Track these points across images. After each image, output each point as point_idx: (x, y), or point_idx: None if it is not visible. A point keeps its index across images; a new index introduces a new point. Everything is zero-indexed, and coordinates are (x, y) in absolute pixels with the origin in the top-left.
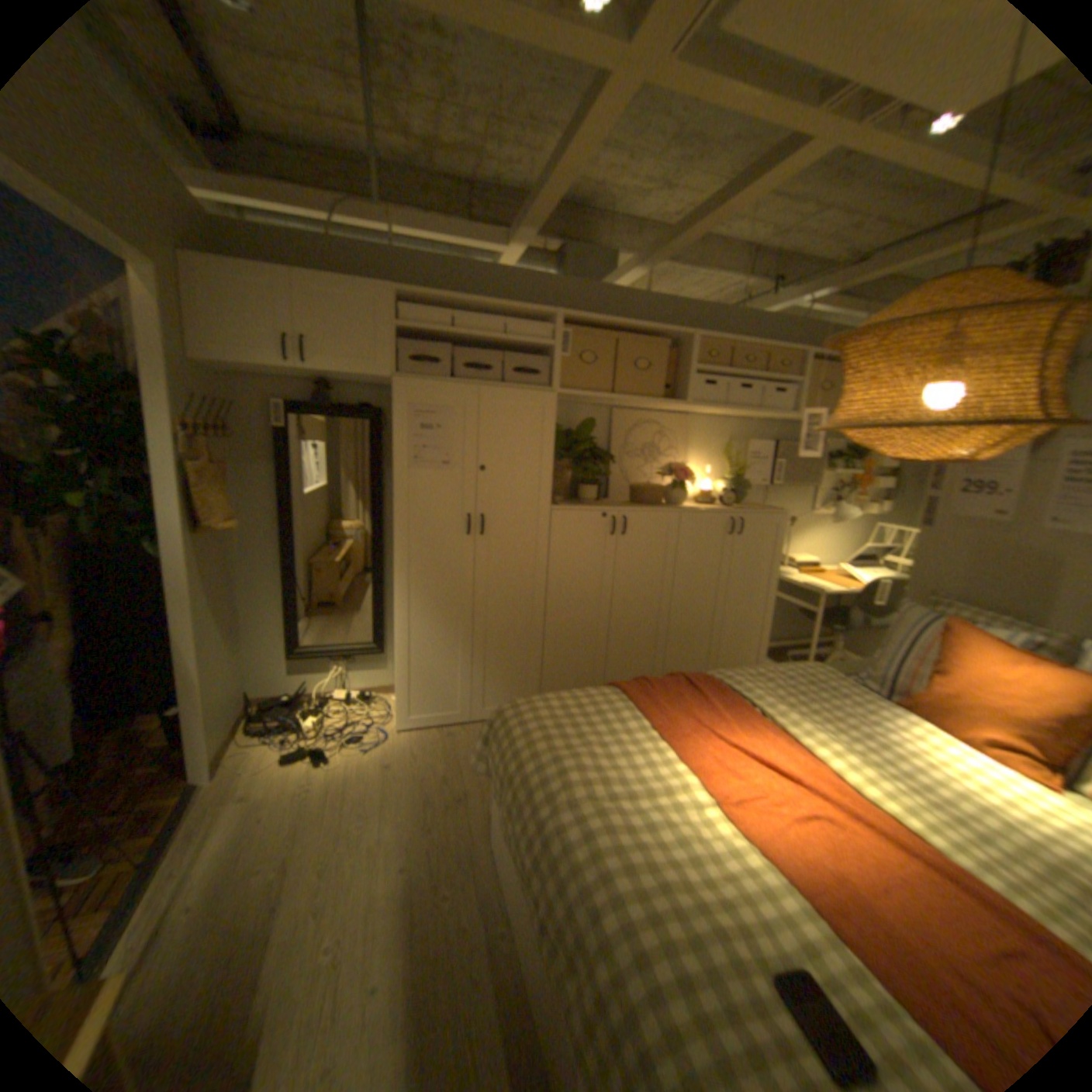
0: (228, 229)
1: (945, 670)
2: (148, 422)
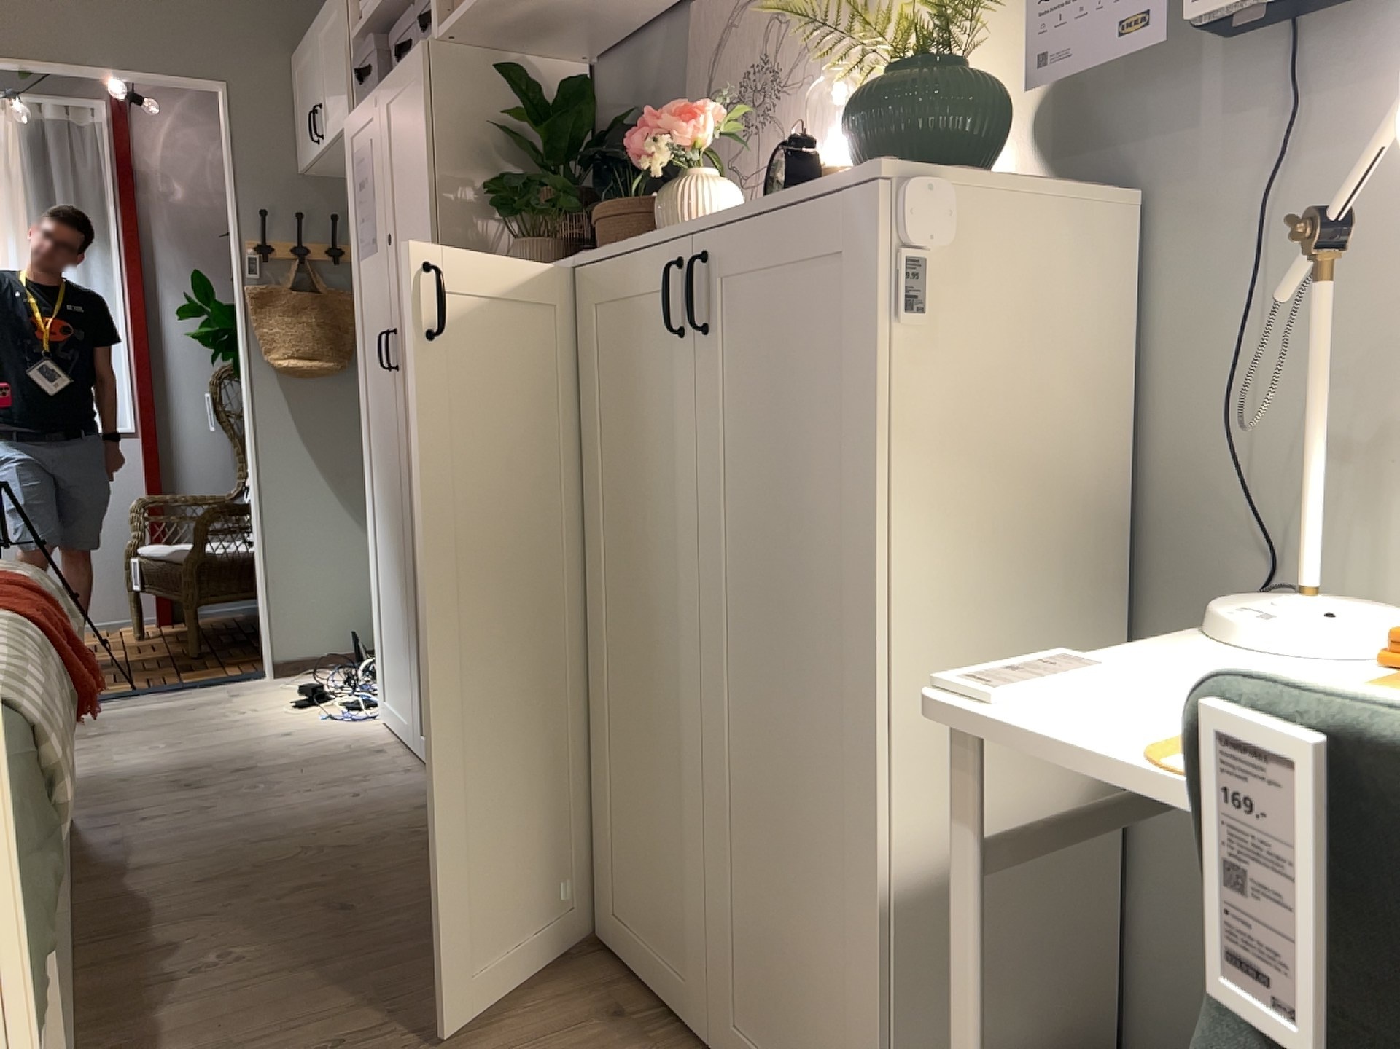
0: None
1: None
2: (230, 247)
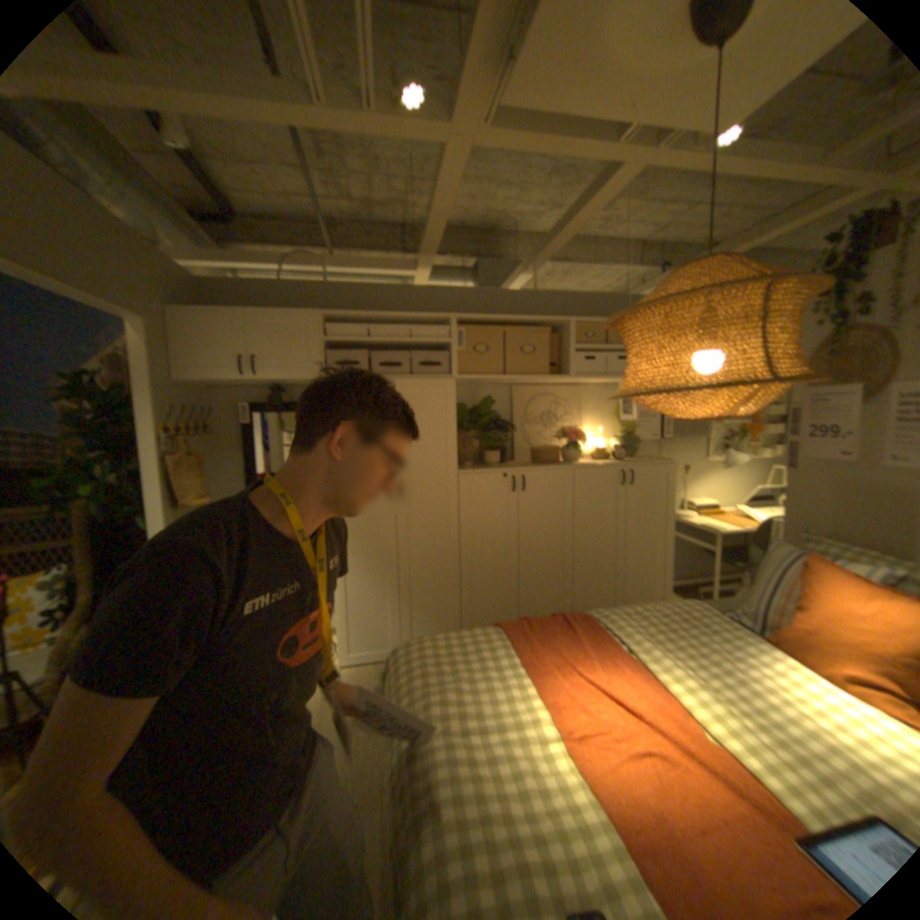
0: (207, 284)
1: (805, 606)
2: (137, 428)
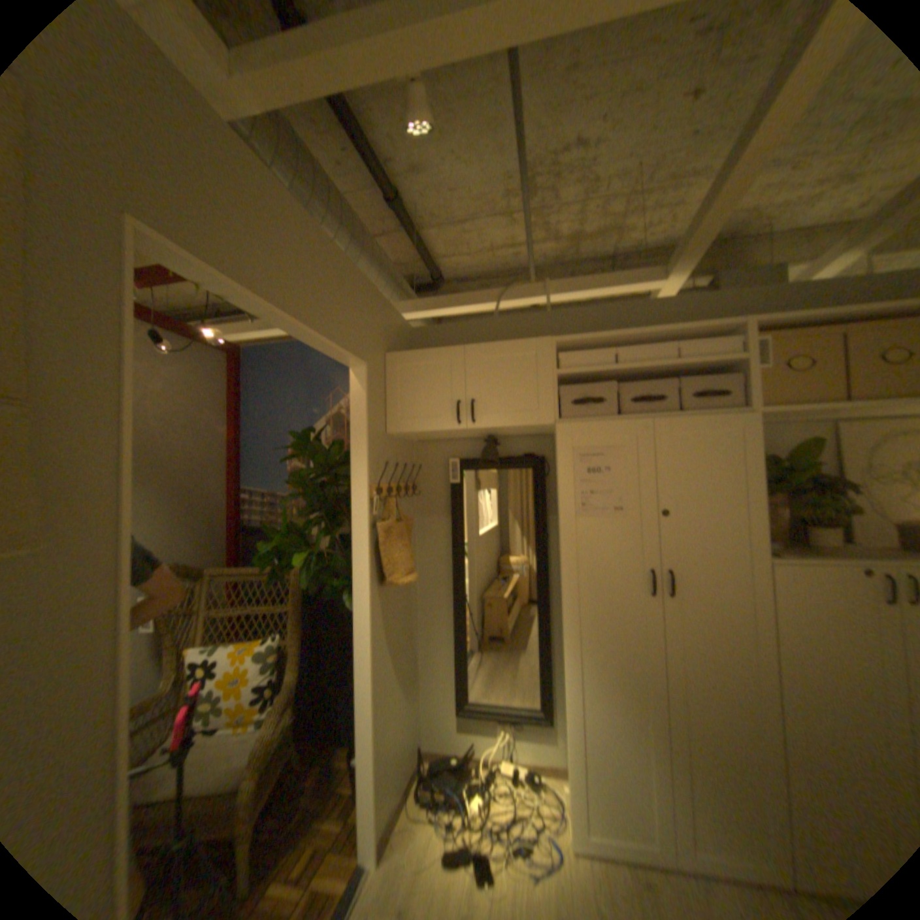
0: (424, 334)
1: None
2: (353, 490)
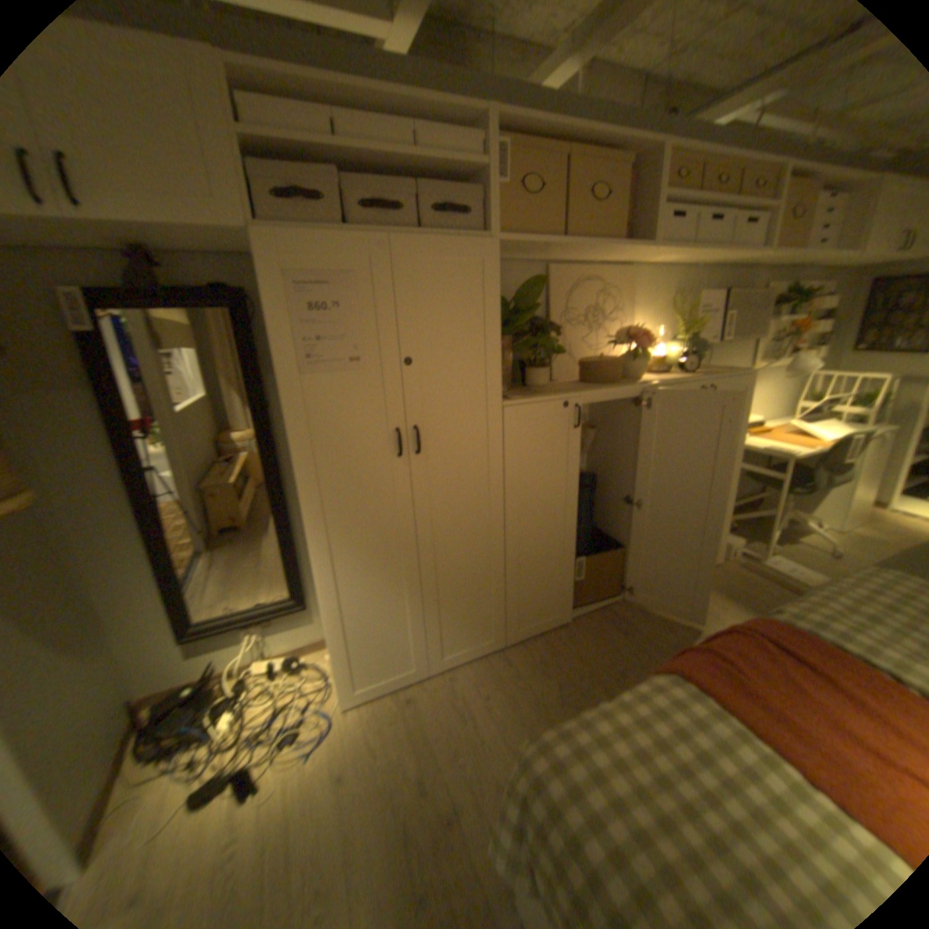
0: None
1: None
2: None
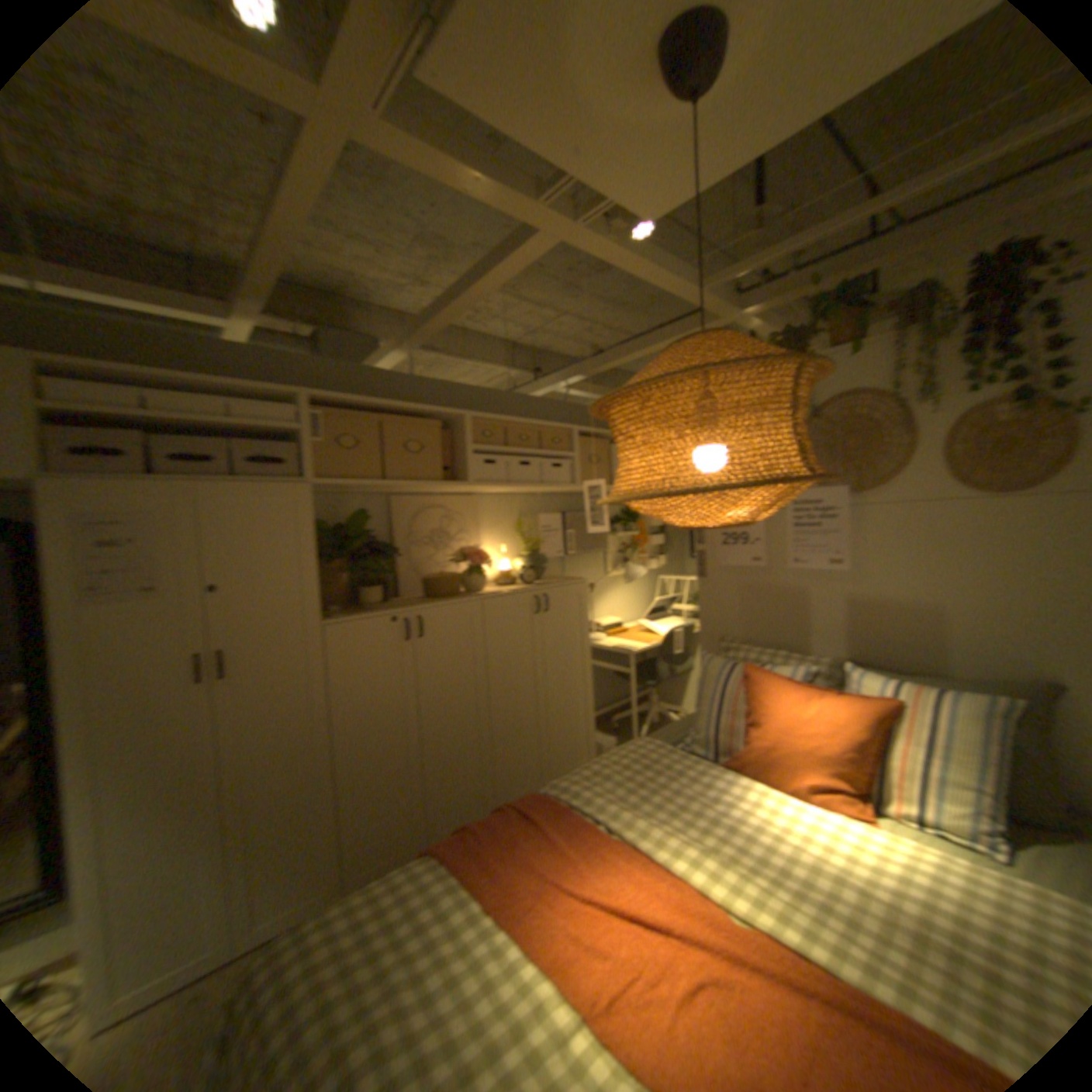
0: None
1: (754, 720)
2: None
